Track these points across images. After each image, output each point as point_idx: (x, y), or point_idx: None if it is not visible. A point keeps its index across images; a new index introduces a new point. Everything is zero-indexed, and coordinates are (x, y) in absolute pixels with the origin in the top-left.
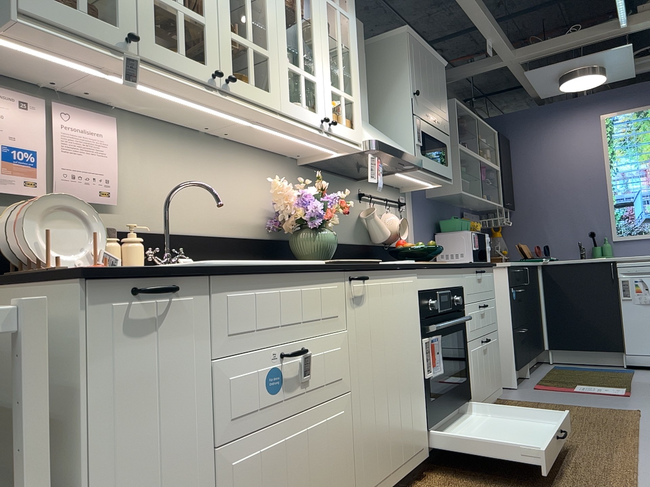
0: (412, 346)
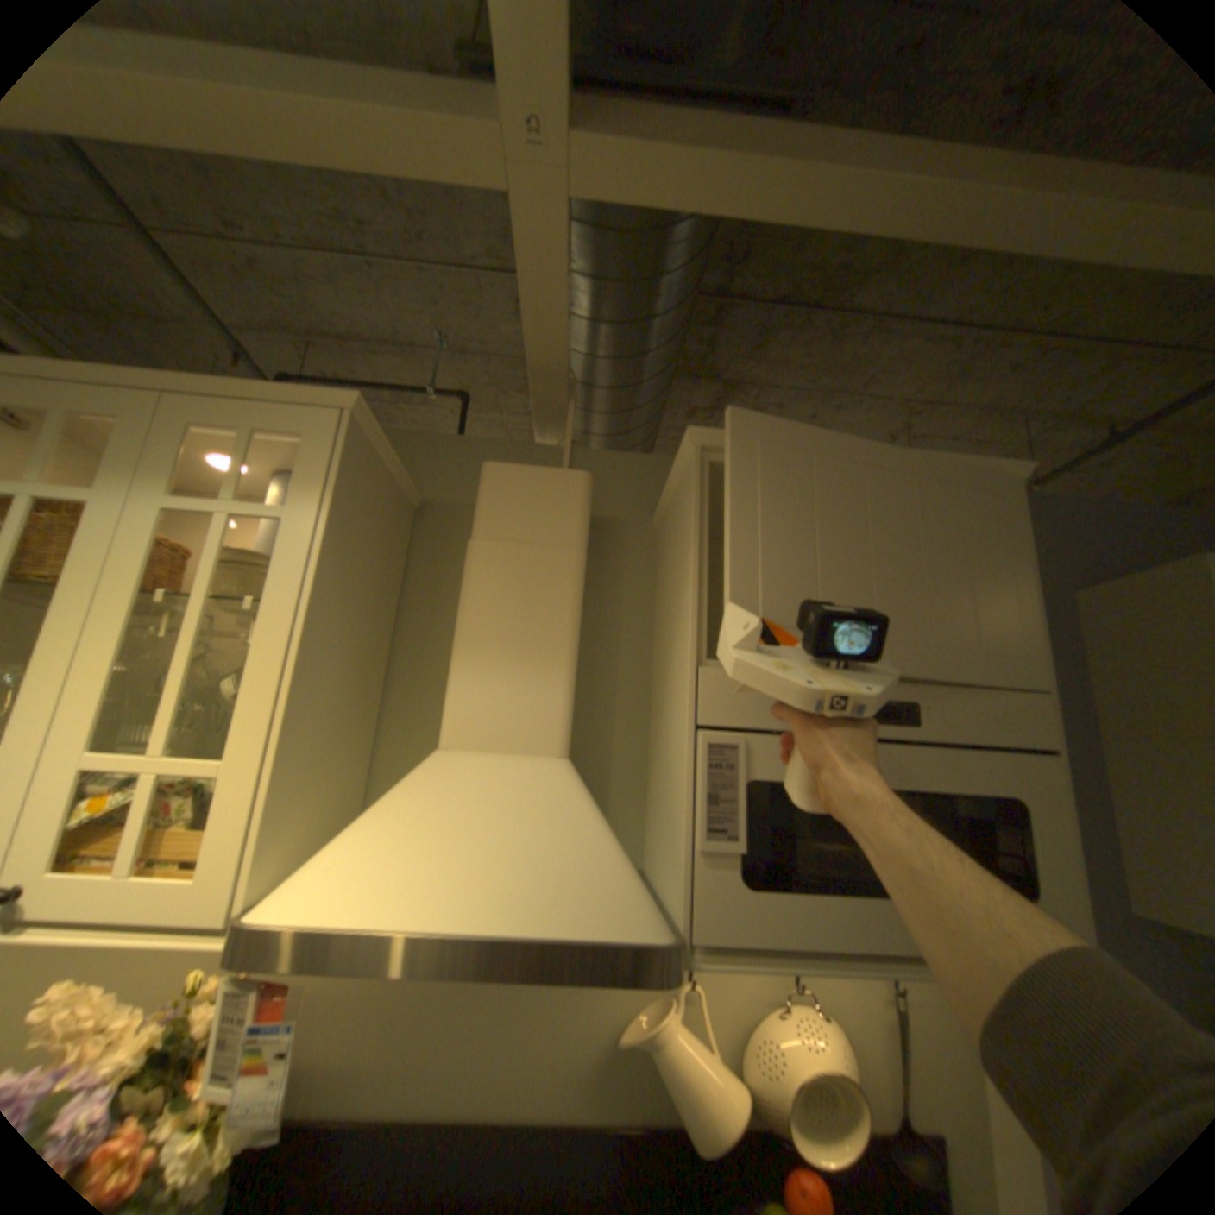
0: None
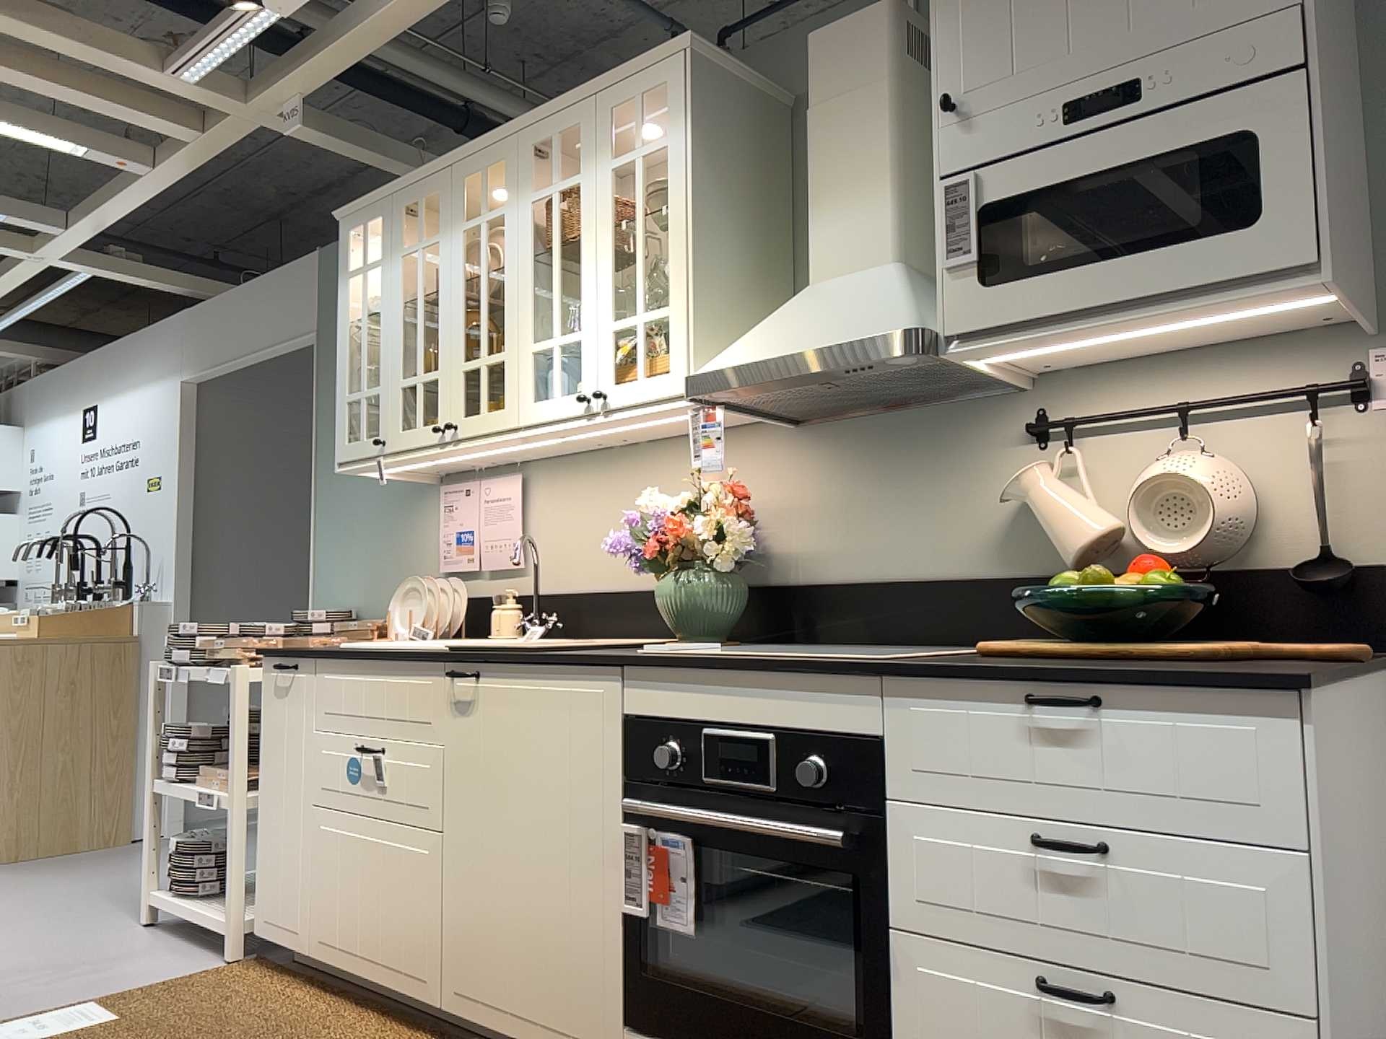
0: (584, 824)
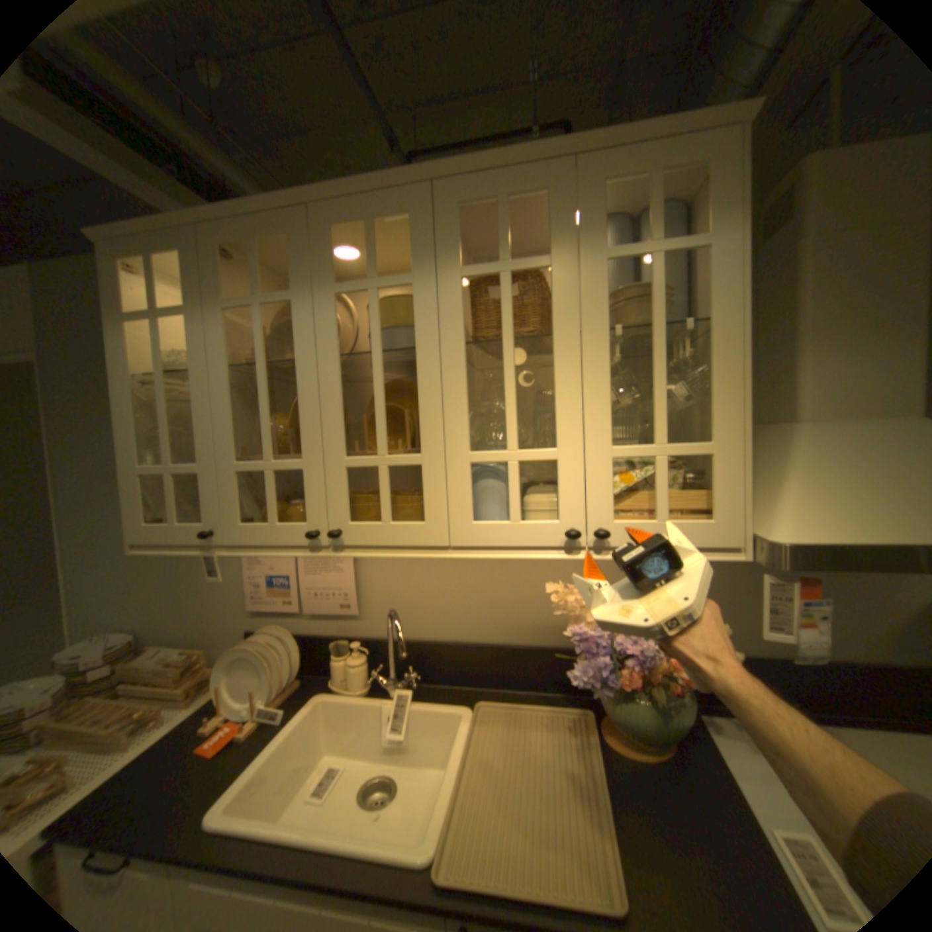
0: None
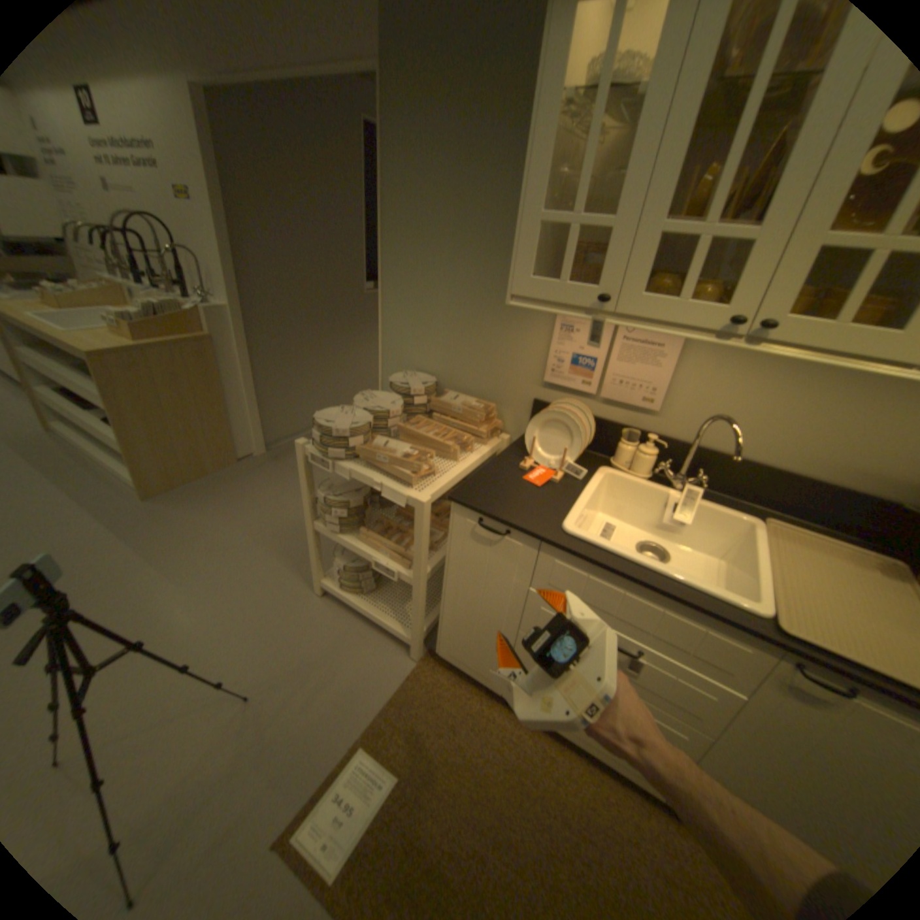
0: None
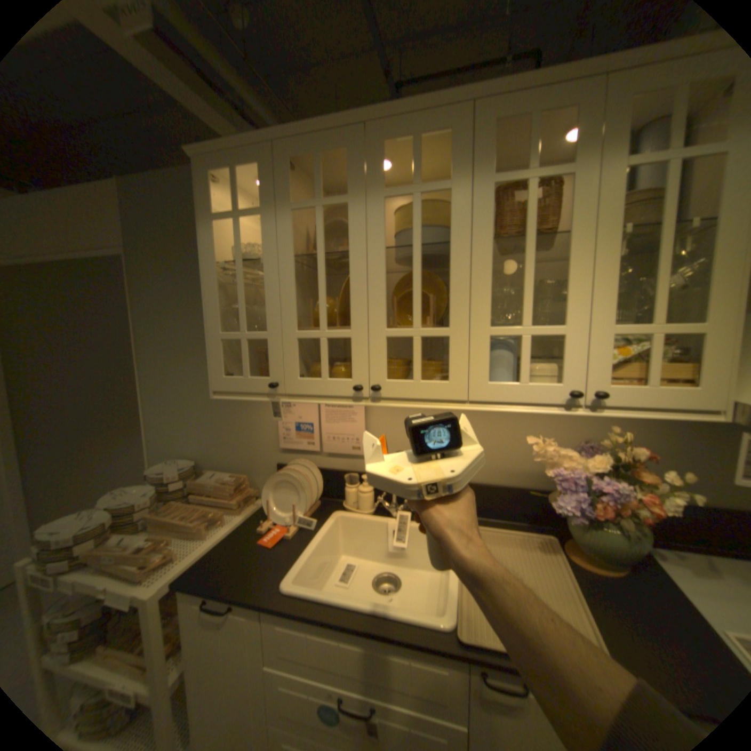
0: None
